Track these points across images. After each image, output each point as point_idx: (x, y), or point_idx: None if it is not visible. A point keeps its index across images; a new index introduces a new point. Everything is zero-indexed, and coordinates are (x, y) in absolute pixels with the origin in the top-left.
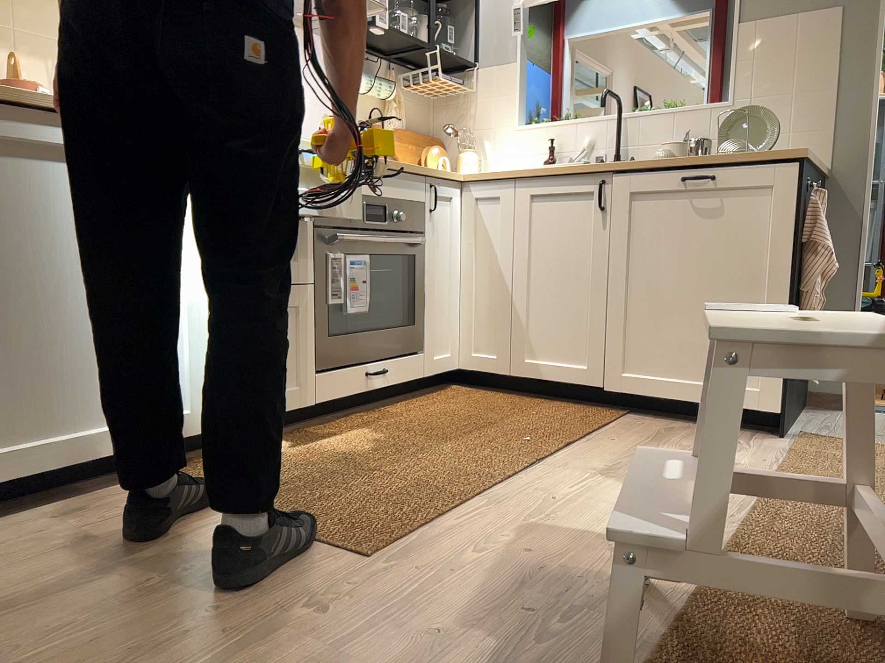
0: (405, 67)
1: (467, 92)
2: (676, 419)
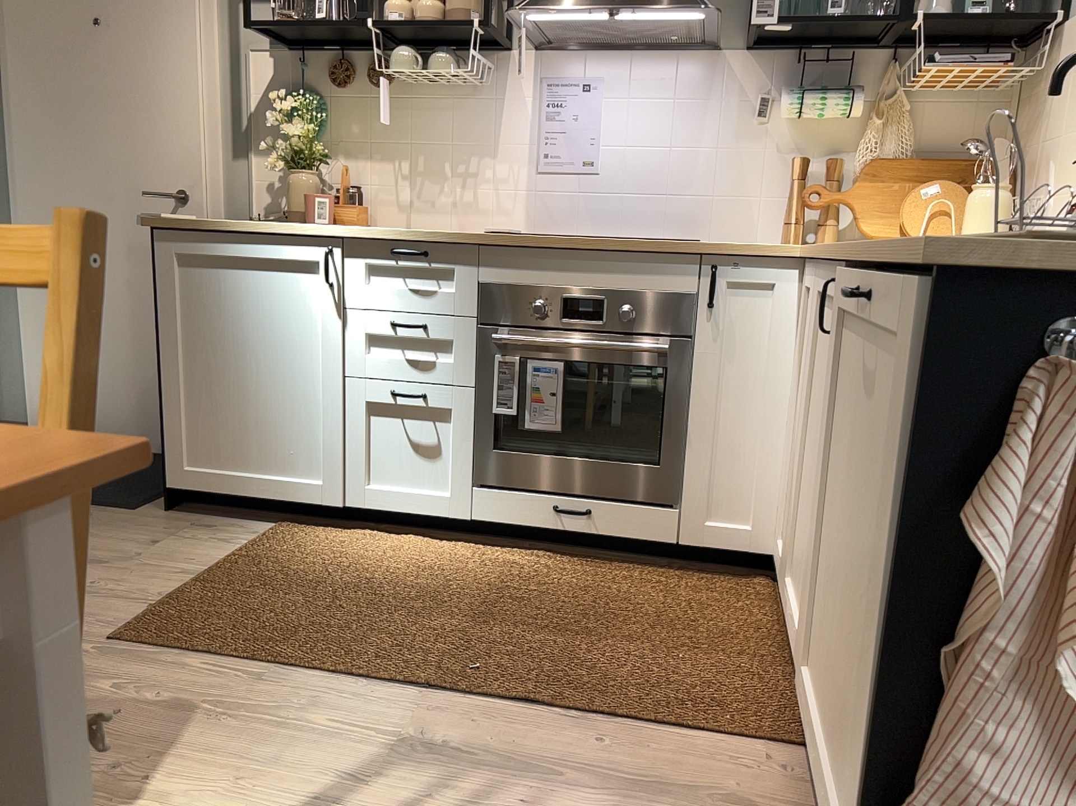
0: (936, 50)
1: (1032, 74)
2: None
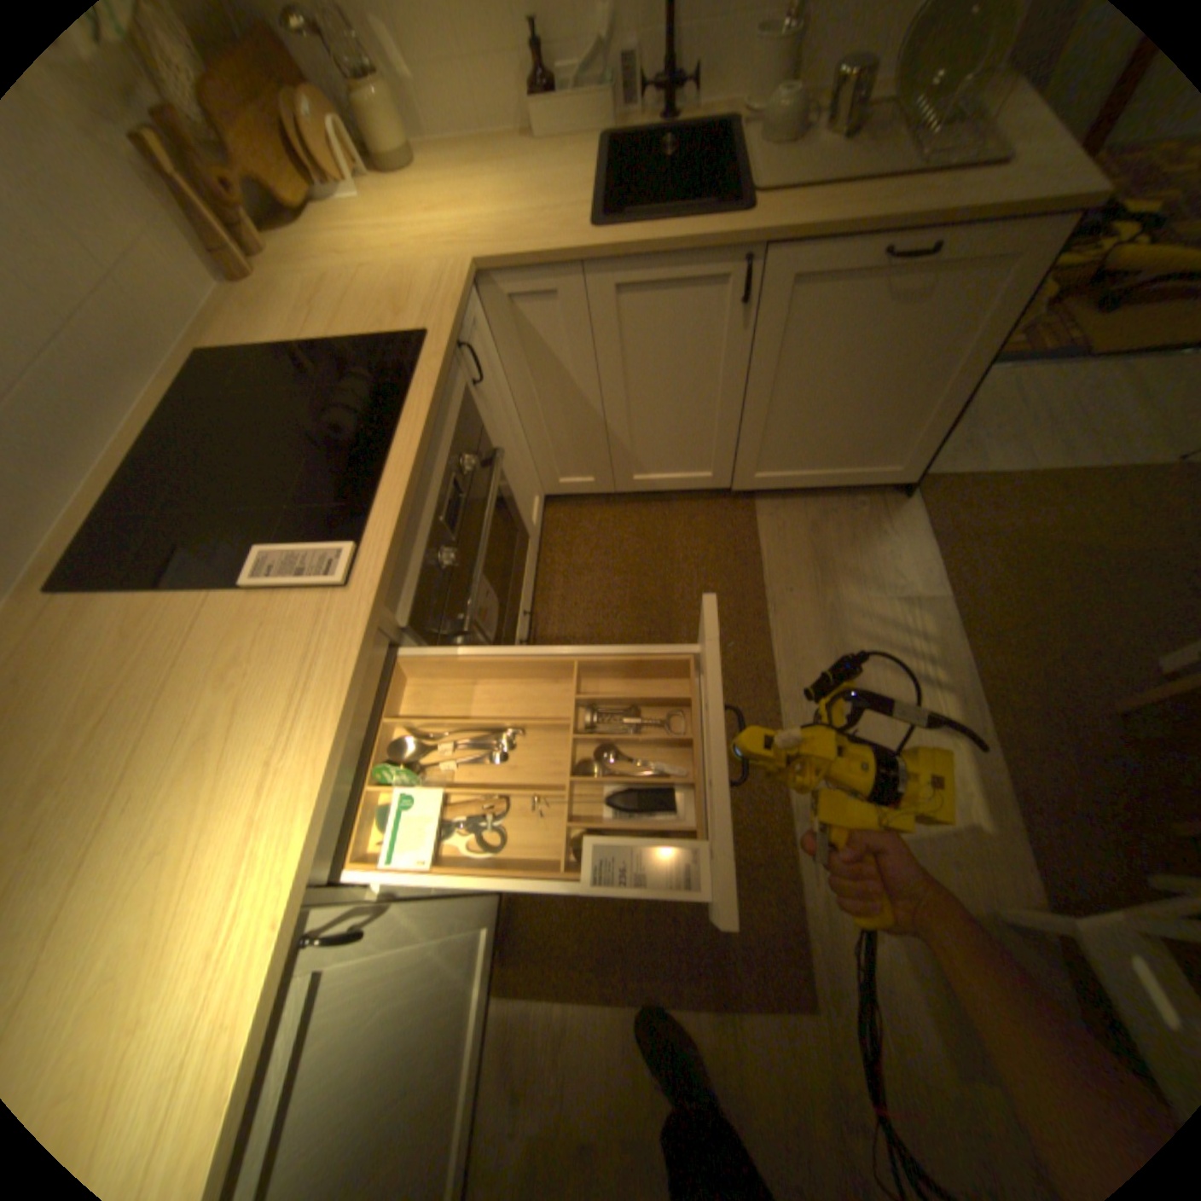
0: None
1: None
2: (800, 495)
